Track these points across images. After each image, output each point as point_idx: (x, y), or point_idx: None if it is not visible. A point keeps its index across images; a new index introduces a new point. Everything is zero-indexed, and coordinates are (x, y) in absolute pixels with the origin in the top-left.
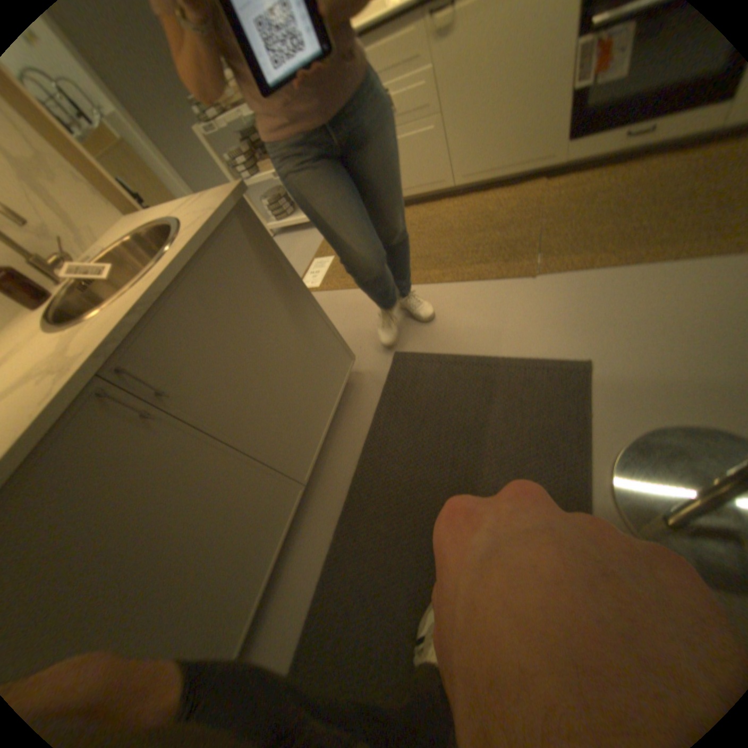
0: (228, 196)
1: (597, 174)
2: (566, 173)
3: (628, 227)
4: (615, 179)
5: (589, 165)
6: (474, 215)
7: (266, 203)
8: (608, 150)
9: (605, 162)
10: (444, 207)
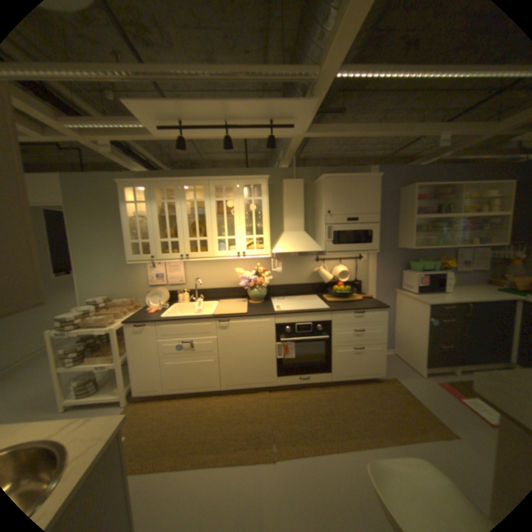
0: (117, 429)
1: (291, 395)
2: (277, 392)
3: (312, 431)
4: (299, 399)
5: (286, 389)
6: (233, 412)
7: (76, 385)
8: (294, 385)
9: (293, 389)
10: (214, 404)
